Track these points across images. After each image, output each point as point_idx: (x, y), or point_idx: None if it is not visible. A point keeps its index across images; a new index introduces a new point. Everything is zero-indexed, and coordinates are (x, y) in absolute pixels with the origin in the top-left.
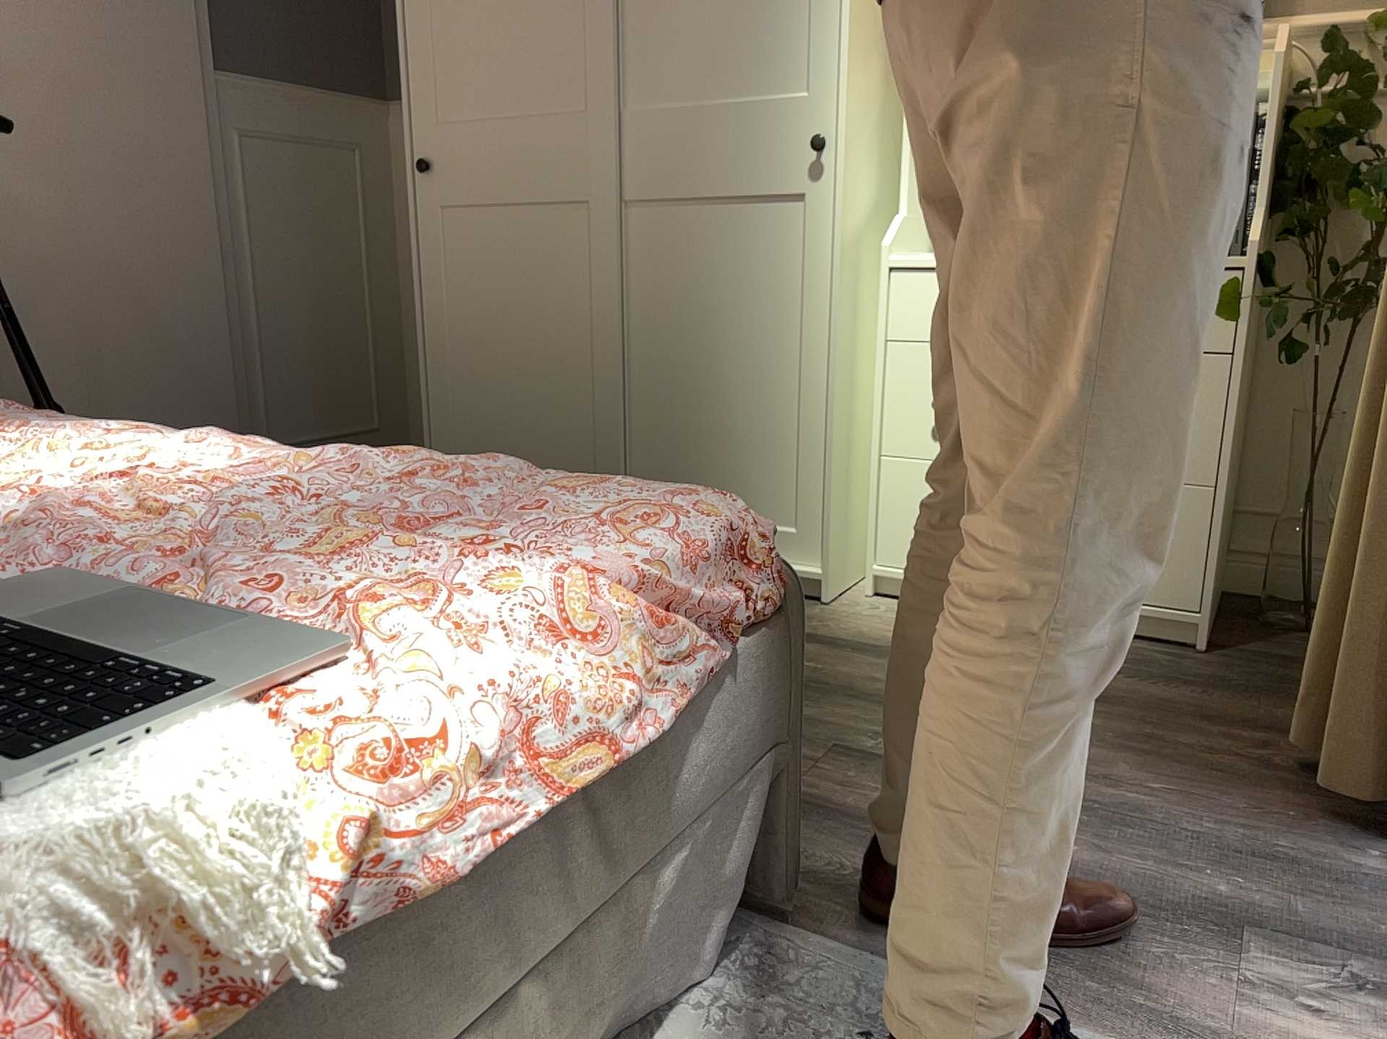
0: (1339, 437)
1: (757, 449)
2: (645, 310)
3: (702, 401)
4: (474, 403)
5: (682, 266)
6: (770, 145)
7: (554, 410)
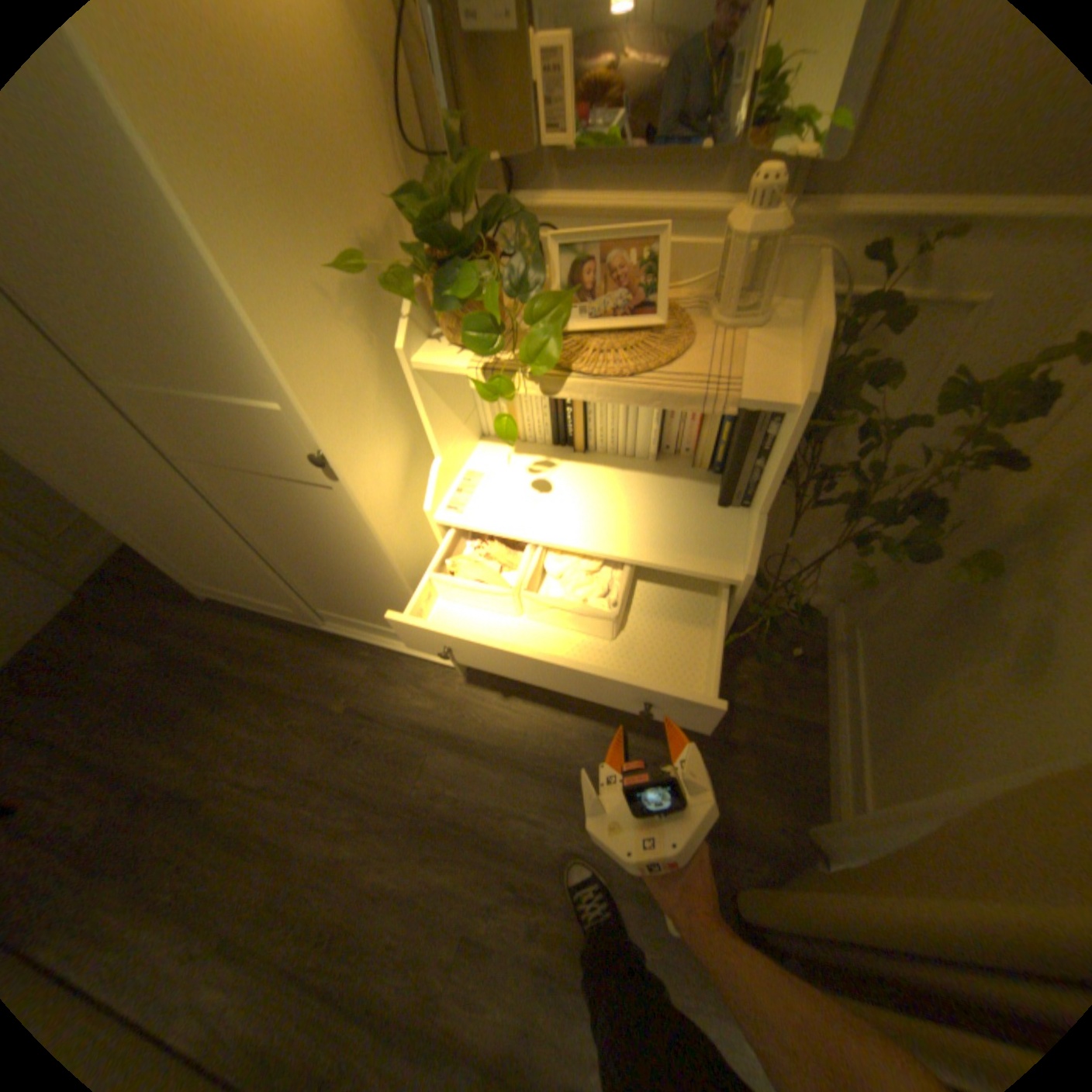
0: (794, 541)
1: (386, 607)
2: (251, 526)
3: (332, 579)
4: (169, 551)
5: (260, 508)
6: (275, 445)
7: (229, 567)
